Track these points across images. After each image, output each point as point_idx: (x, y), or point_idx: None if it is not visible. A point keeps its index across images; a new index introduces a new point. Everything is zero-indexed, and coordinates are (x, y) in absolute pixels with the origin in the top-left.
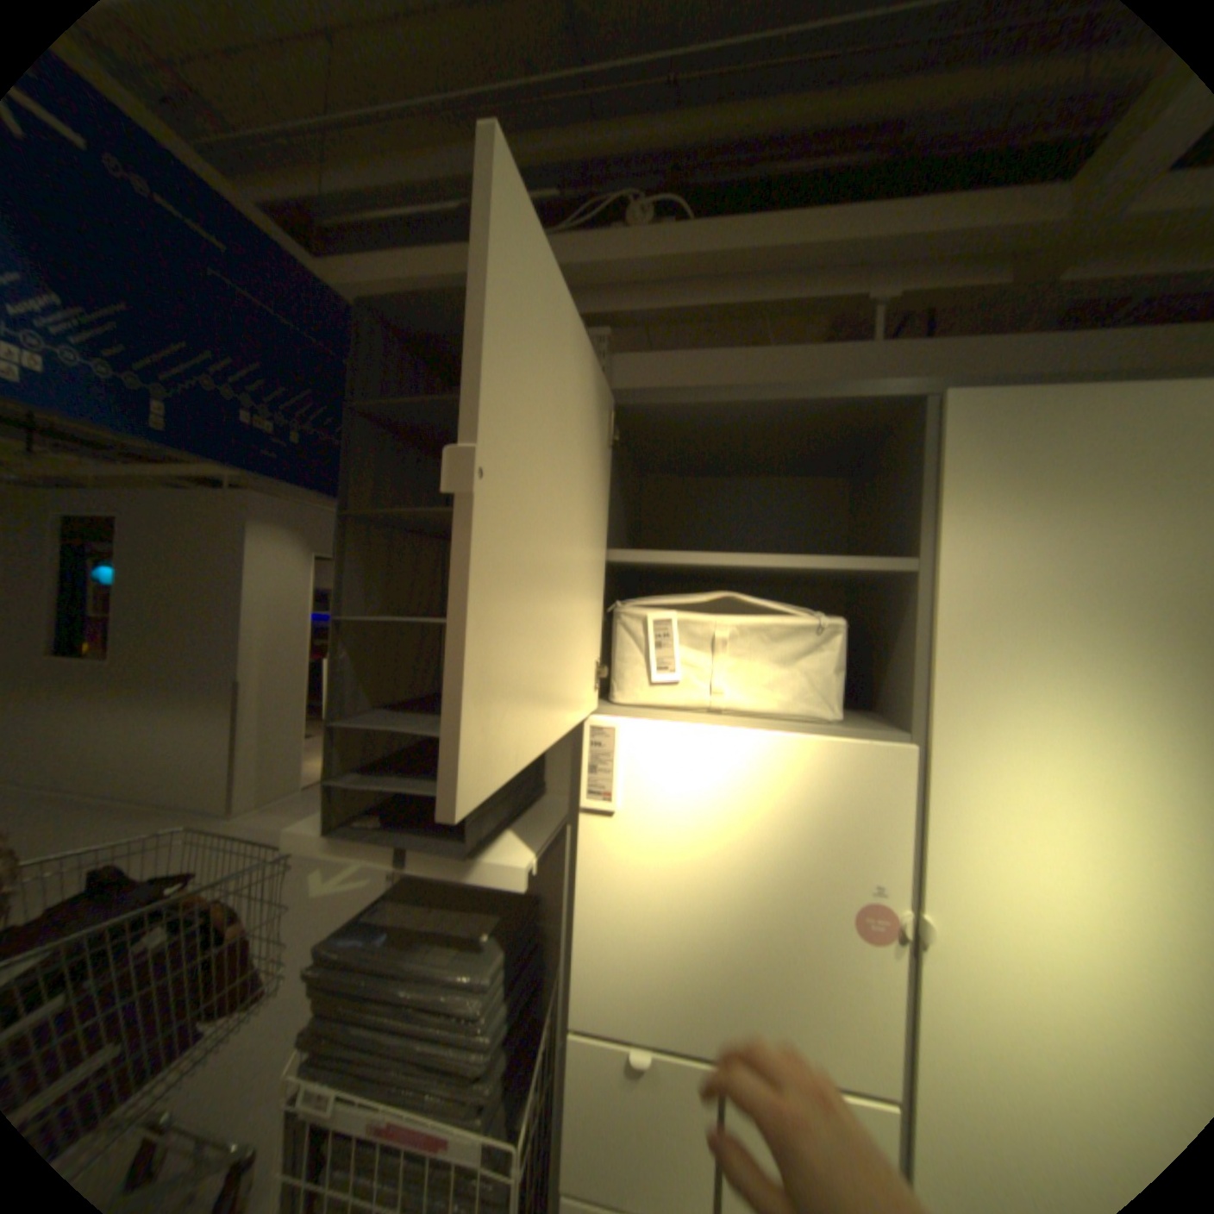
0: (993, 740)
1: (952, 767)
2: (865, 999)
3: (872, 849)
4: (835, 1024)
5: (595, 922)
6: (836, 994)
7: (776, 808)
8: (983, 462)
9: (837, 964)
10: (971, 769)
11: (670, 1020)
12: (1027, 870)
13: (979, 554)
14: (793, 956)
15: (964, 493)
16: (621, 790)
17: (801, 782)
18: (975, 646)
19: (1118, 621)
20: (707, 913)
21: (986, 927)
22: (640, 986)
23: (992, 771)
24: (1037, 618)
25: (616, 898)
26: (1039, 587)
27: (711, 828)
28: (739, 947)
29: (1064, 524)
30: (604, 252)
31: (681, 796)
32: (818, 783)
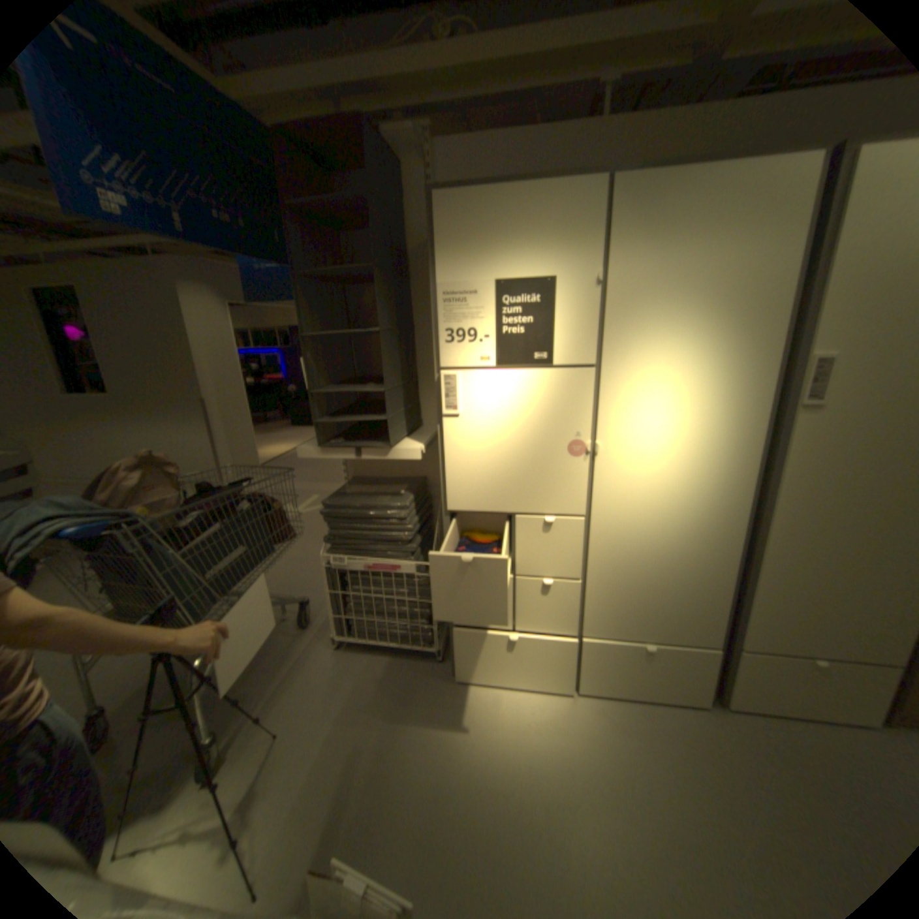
0: (628, 361)
1: (609, 376)
2: (571, 479)
3: (574, 417)
4: (559, 490)
5: (455, 465)
6: (559, 479)
7: (532, 404)
8: (630, 217)
9: (560, 467)
10: (617, 375)
11: (491, 499)
12: (638, 417)
13: (626, 268)
14: (541, 466)
15: (620, 235)
16: (461, 405)
17: (543, 391)
18: (622, 316)
19: (686, 297)
20: (504, 454)
21: (620, 443)
22: (477, 488)
23: (626, 375)
24: (650, 299)
25: (463, 453)
26: (652, 283)
27: (503, 417)
28: (518, 466)
29: (666, 249)
30: (420, 64)
31: (489, 404)
32: (551, 390)
